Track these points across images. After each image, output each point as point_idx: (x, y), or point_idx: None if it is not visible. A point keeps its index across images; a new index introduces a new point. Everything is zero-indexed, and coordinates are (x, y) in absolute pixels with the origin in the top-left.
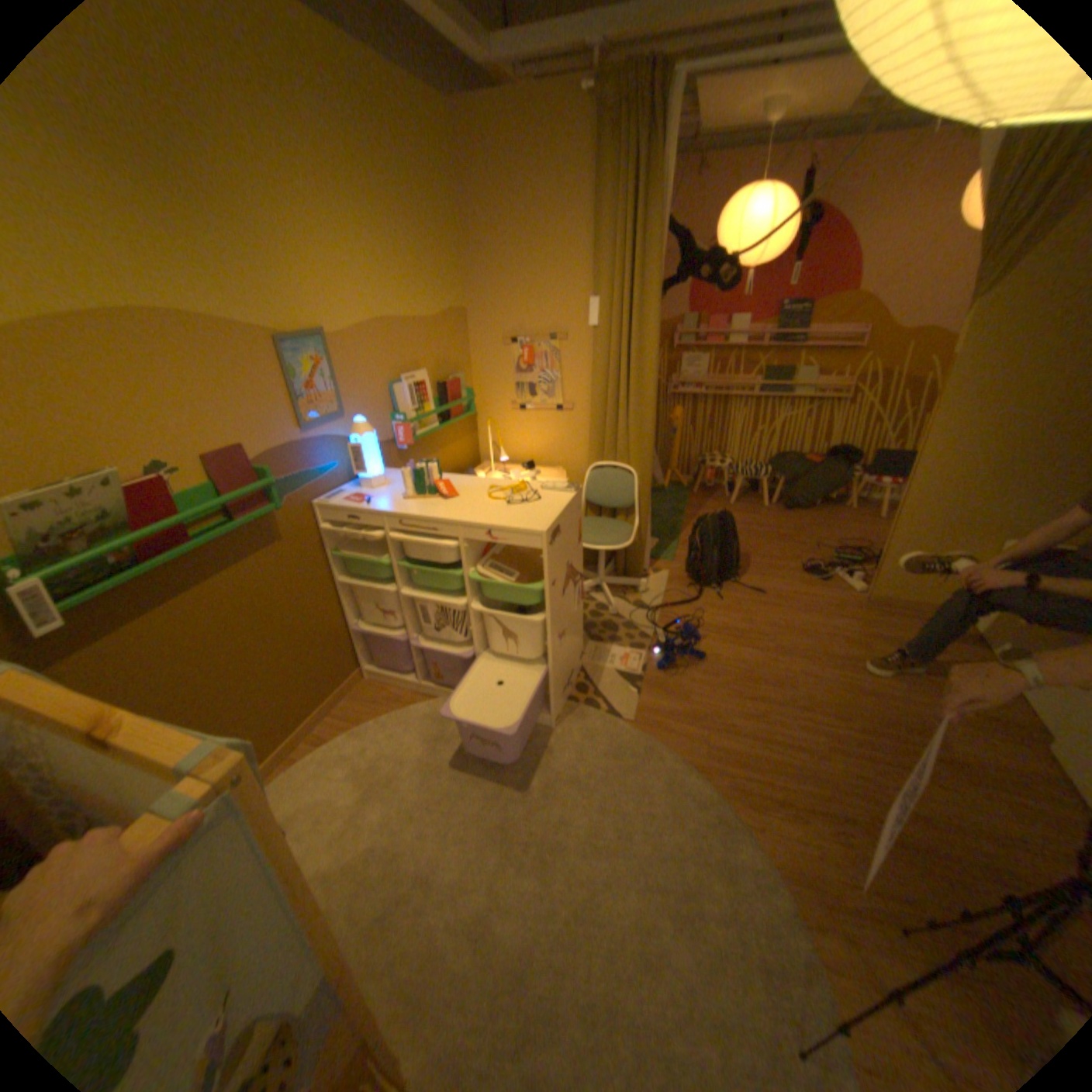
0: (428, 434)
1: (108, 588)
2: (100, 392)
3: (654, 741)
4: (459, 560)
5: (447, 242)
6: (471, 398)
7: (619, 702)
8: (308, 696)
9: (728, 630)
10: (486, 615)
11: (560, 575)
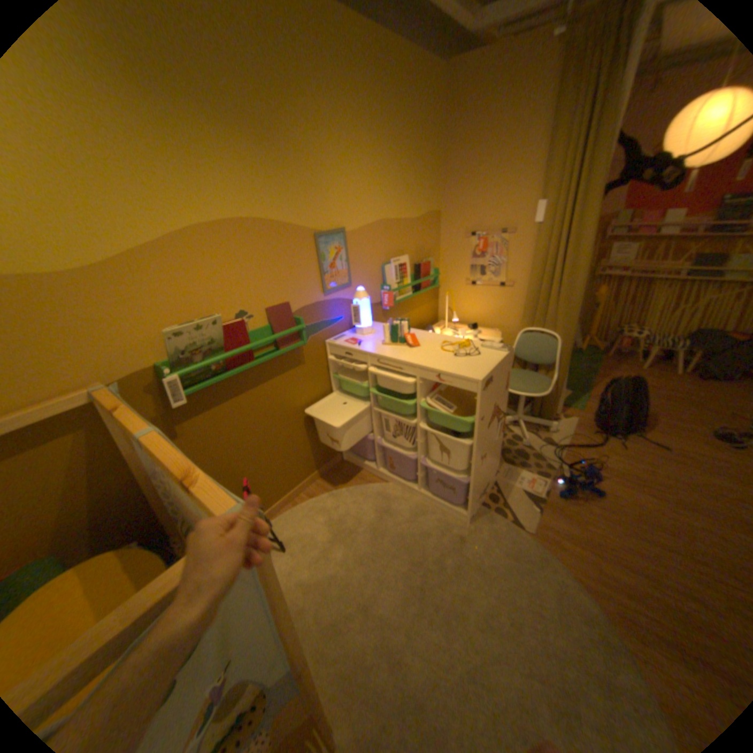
0: (403, 299)
1: (209, 384)
2: (218, 269)
3: (551, 555)
4: (414, 391)
5: (432, 164)
6: (436, 275)
7: (524, 516)
8: (309, 464)
9: (630, 476)
10: (428, 432)
11: (488, 413)
